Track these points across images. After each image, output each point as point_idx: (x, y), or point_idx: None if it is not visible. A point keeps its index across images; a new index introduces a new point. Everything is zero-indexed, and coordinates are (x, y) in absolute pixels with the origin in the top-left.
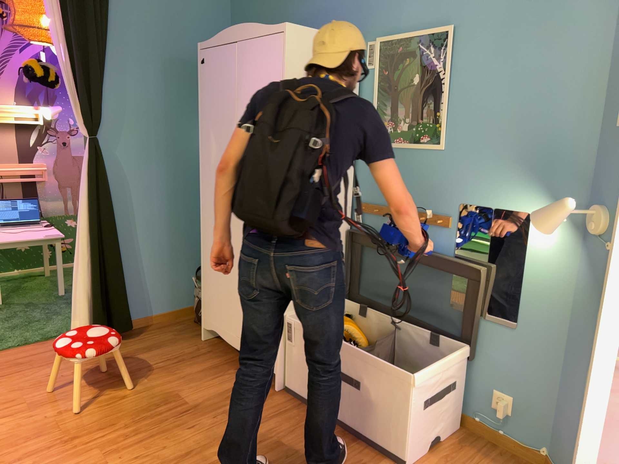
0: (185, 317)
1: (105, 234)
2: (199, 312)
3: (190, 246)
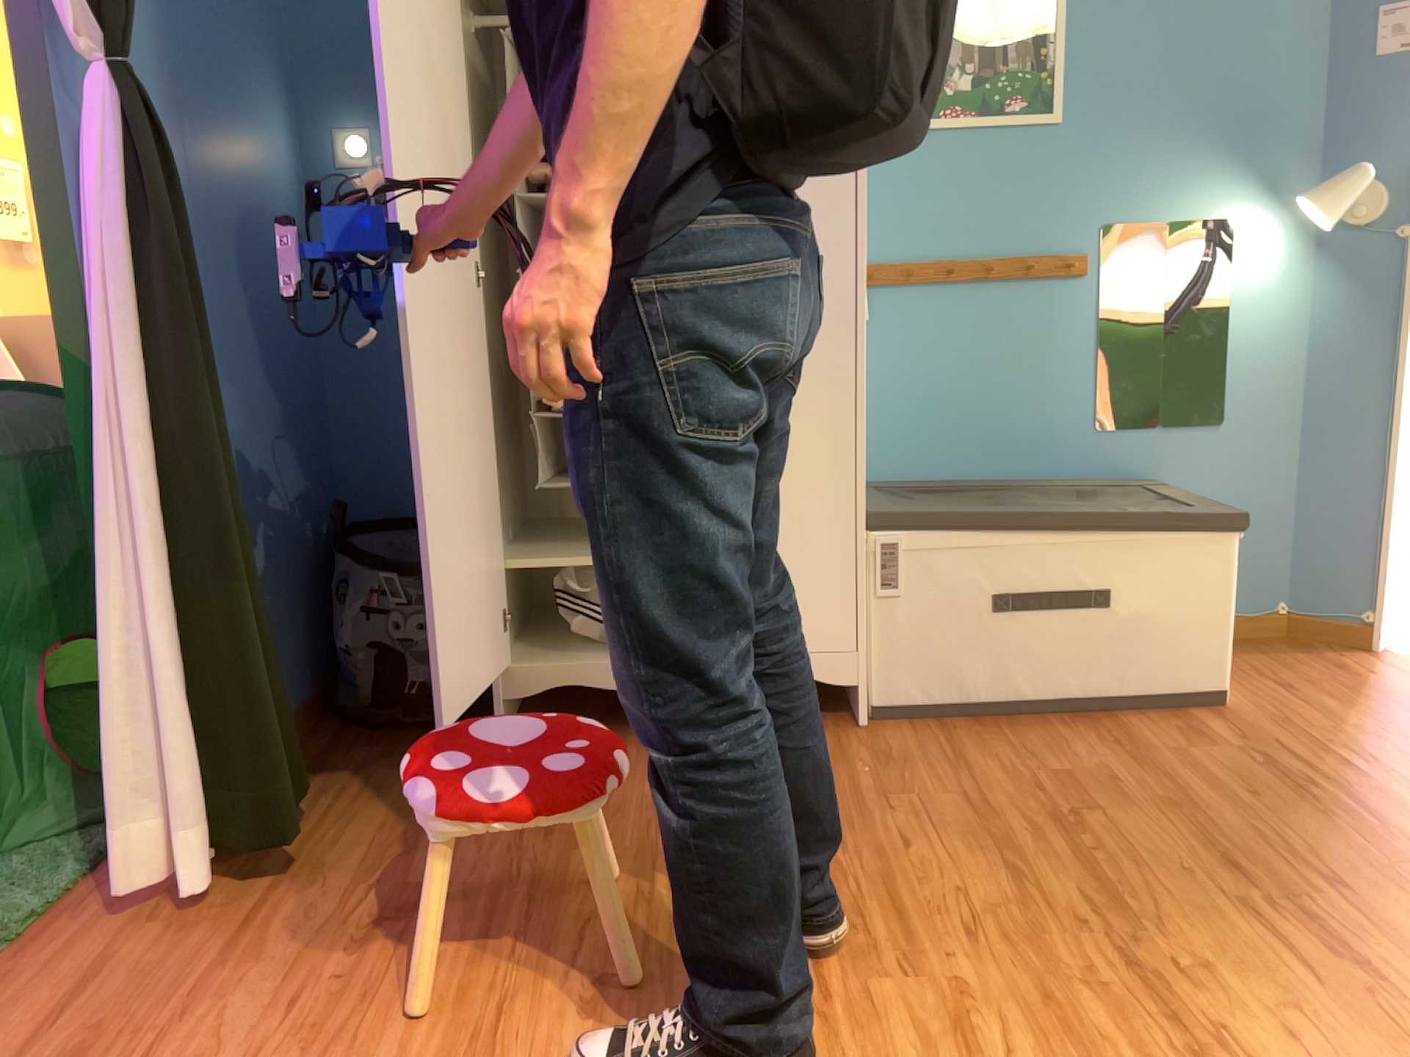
0: (322, 727)
1: (216, 450)
2: (410, 680)
3: (287, 501)
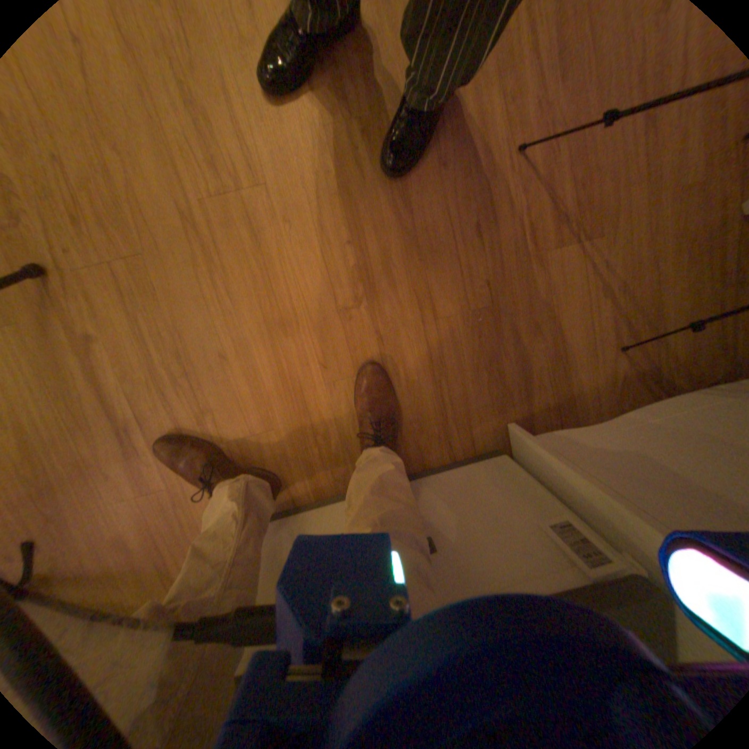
0: None
1: None
2: None
3: None
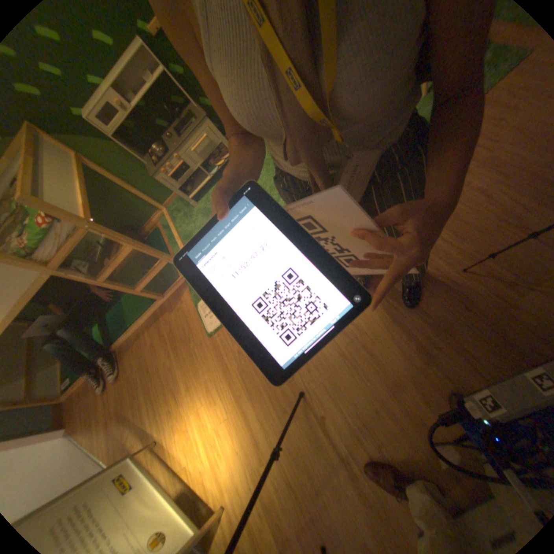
0: None
1: None
2: None
3: None
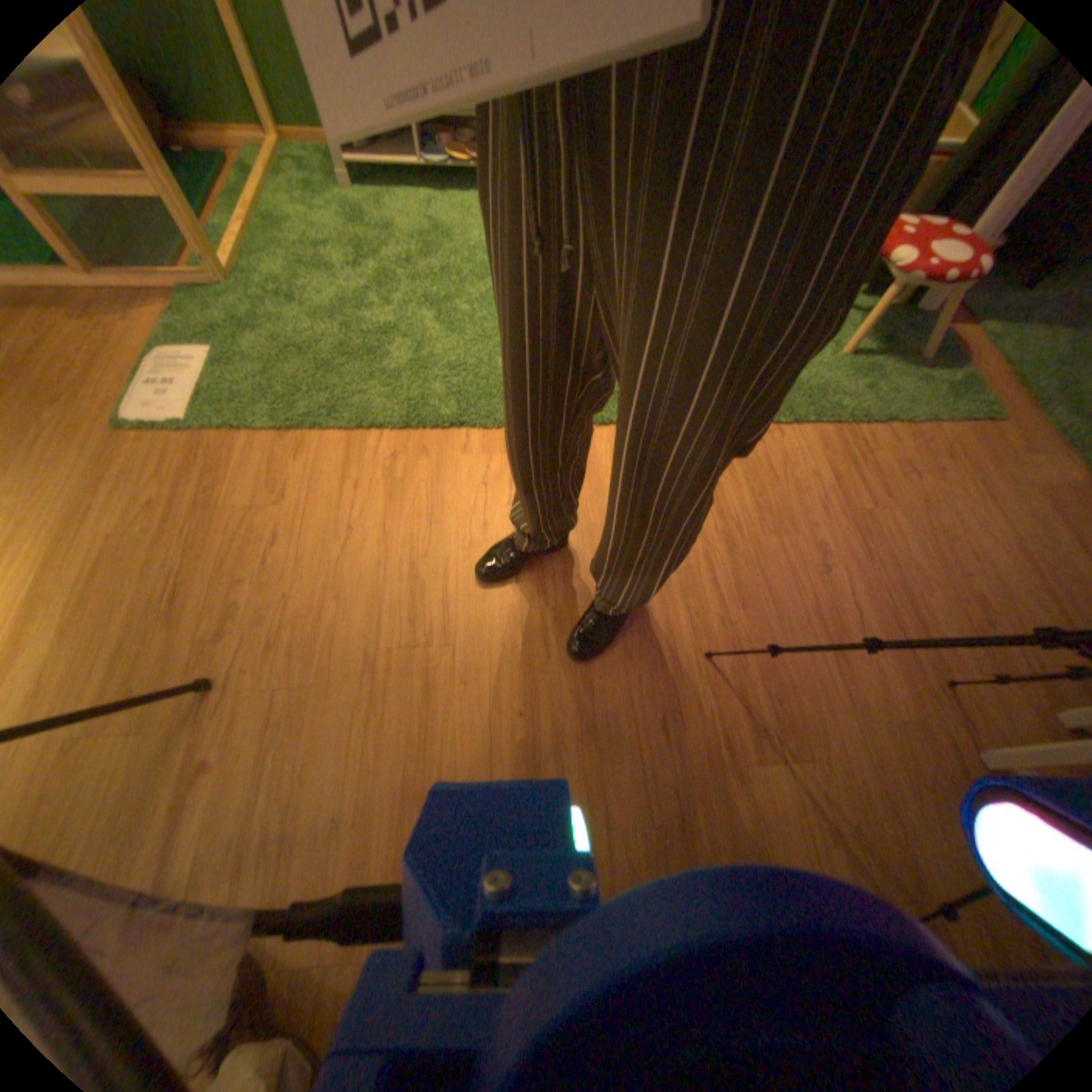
0: None
1: None
2: None
3: None
